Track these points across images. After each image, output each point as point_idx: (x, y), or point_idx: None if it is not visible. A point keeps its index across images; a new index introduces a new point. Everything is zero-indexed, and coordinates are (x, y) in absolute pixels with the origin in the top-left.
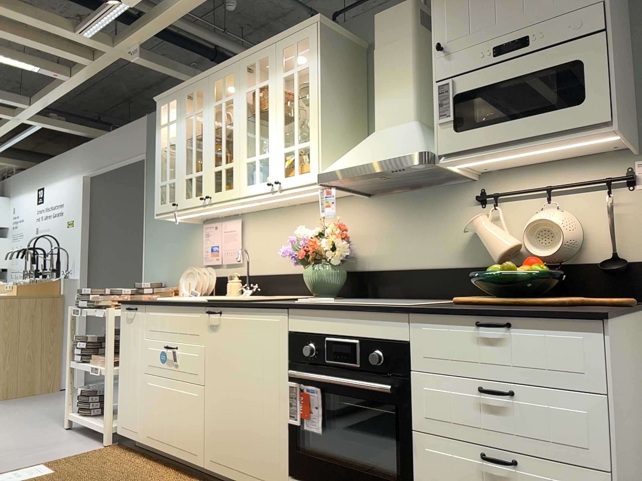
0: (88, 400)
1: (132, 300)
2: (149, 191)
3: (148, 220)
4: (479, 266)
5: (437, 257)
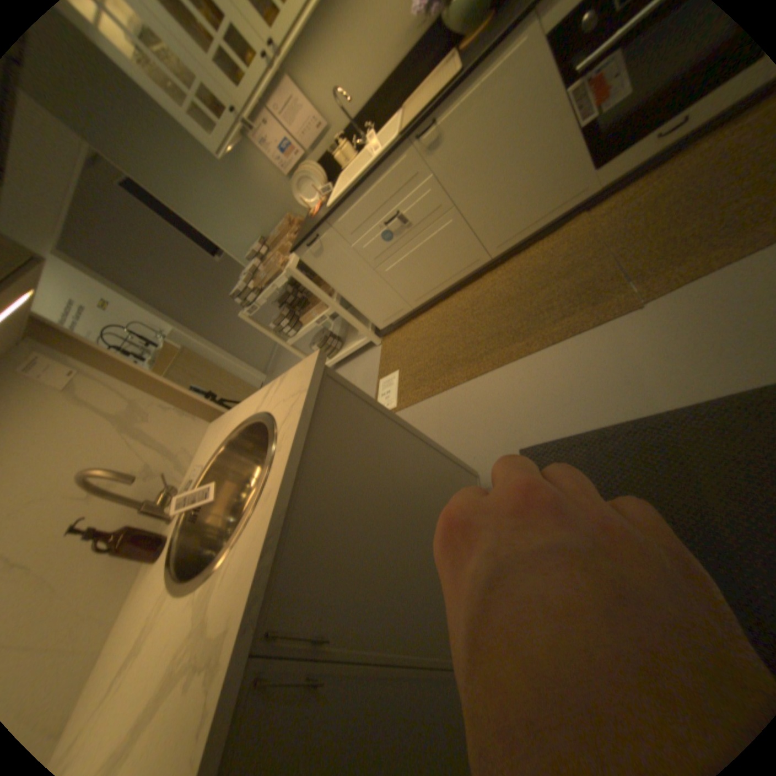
0: (329, 345)
1: (301, 238)
2: (143, 178)
3: (179, 206)
4: None
5: None
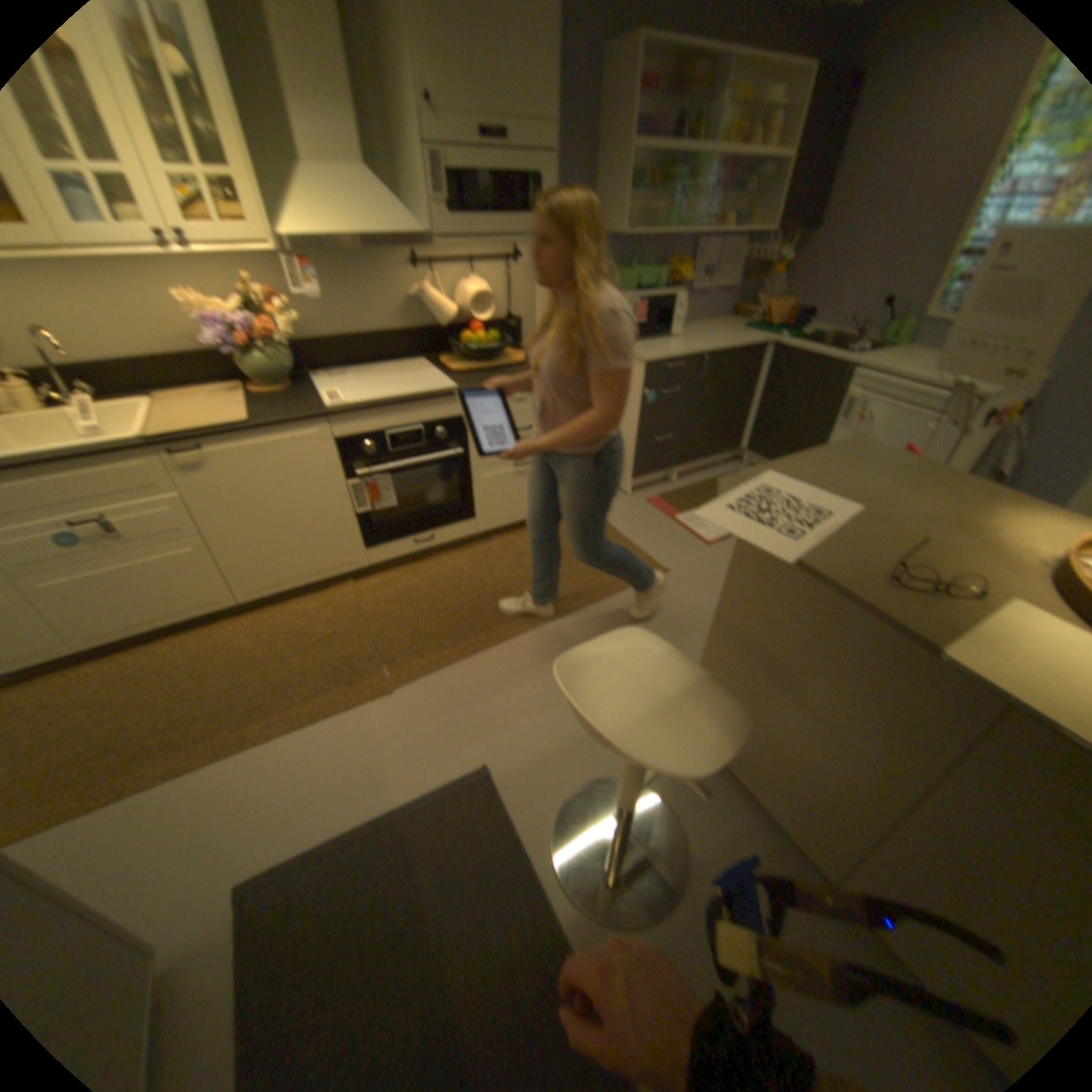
0: None
1: None
2: None
3: None
4: (421, 328)
5: (379, 323)
